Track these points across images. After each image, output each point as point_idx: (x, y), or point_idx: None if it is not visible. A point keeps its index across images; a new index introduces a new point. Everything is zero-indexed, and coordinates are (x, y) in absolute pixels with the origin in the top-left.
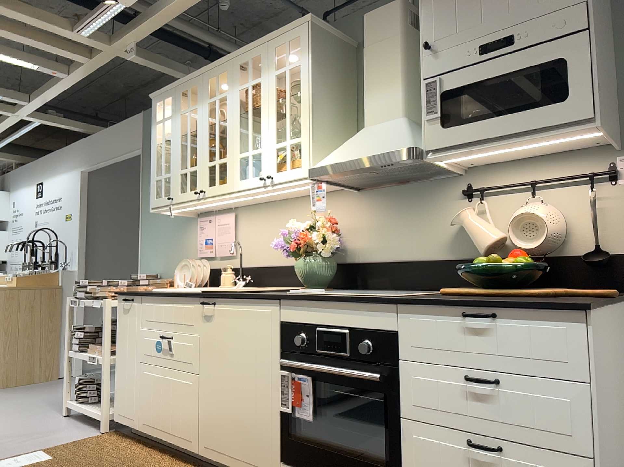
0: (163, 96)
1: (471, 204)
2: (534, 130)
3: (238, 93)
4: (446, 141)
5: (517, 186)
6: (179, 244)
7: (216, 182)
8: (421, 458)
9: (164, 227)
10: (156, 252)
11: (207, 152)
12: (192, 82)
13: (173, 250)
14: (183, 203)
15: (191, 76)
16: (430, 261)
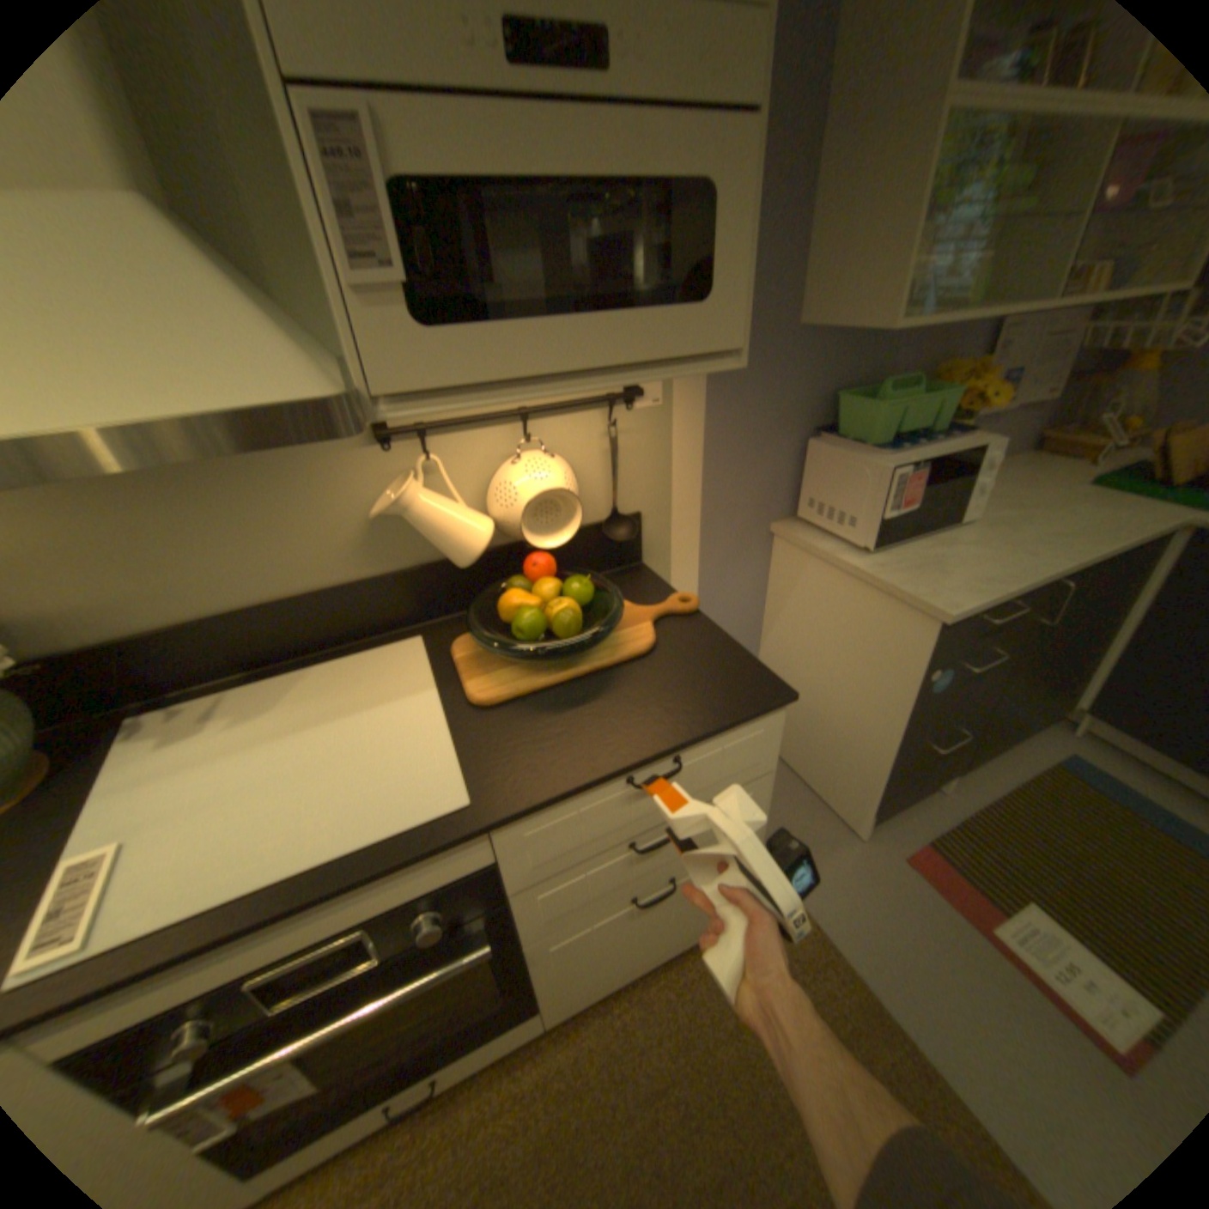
0: None
1: (392, 456)
2: (640, 358)
3: None
4: (438, 370)
5: (490, 417)
6: None
7: None
8: (562, 962)
9: None
10: None
11: None
12: None
13: None
14: None
15: None
16: (325, 590)
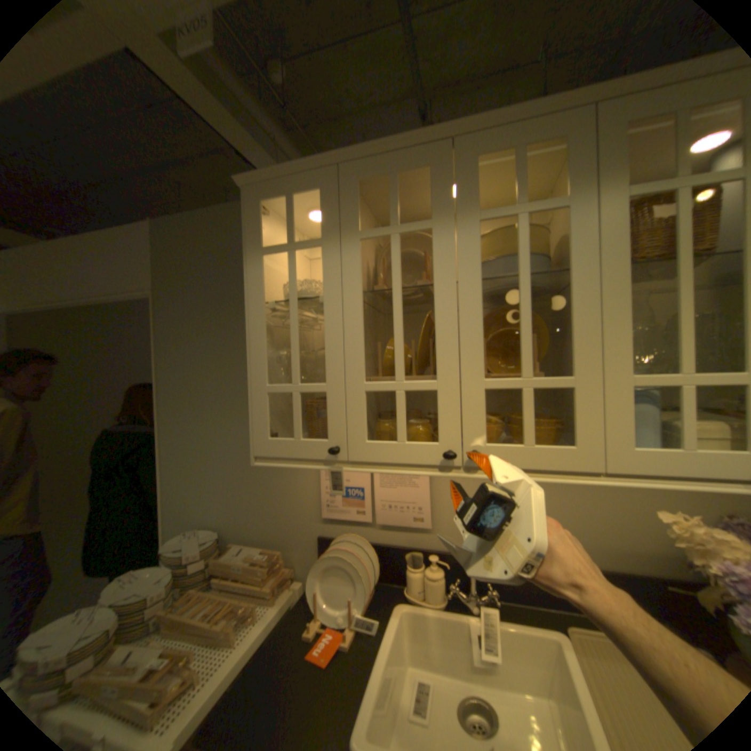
0: (283, 182)
1: None
2: None
3: (624, 200)
4: None
5: None
6: (264, 482)
7: (529, 436)
8: None
9: (222, 446)
10: (204, 488)
11: (481, 351)
12: (407, 154)
13: (250, 492)
14: (378, 466)
15: (406, 137)
16: None
